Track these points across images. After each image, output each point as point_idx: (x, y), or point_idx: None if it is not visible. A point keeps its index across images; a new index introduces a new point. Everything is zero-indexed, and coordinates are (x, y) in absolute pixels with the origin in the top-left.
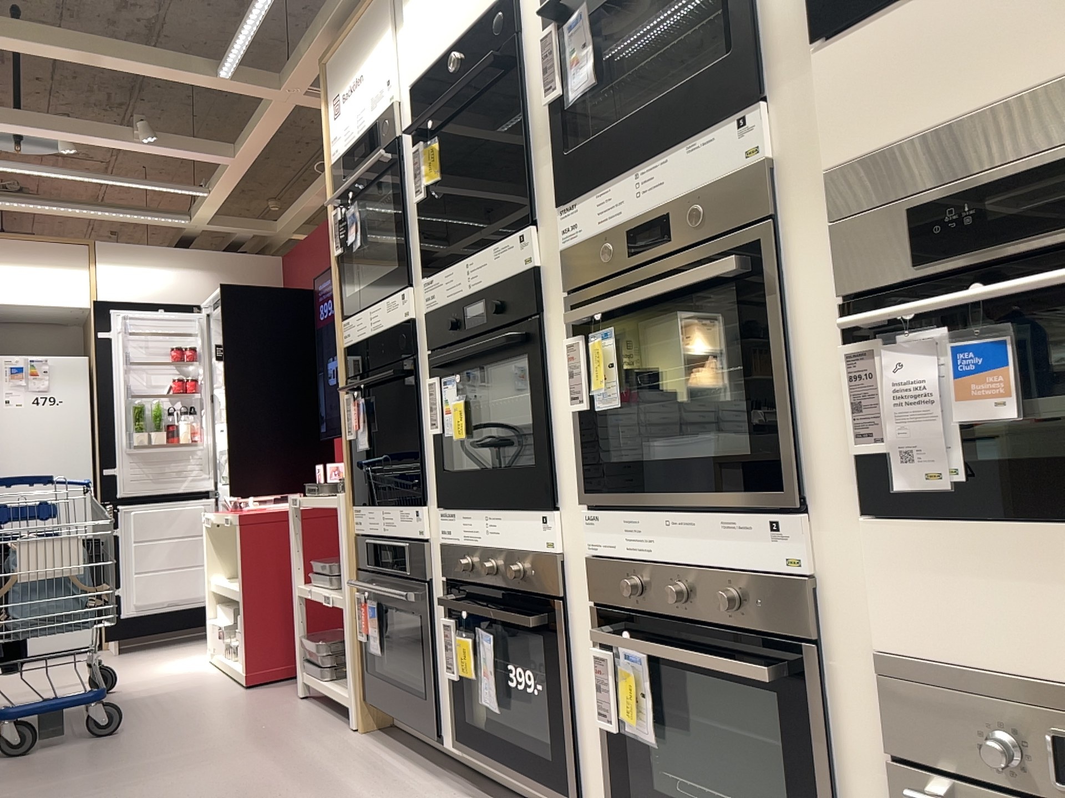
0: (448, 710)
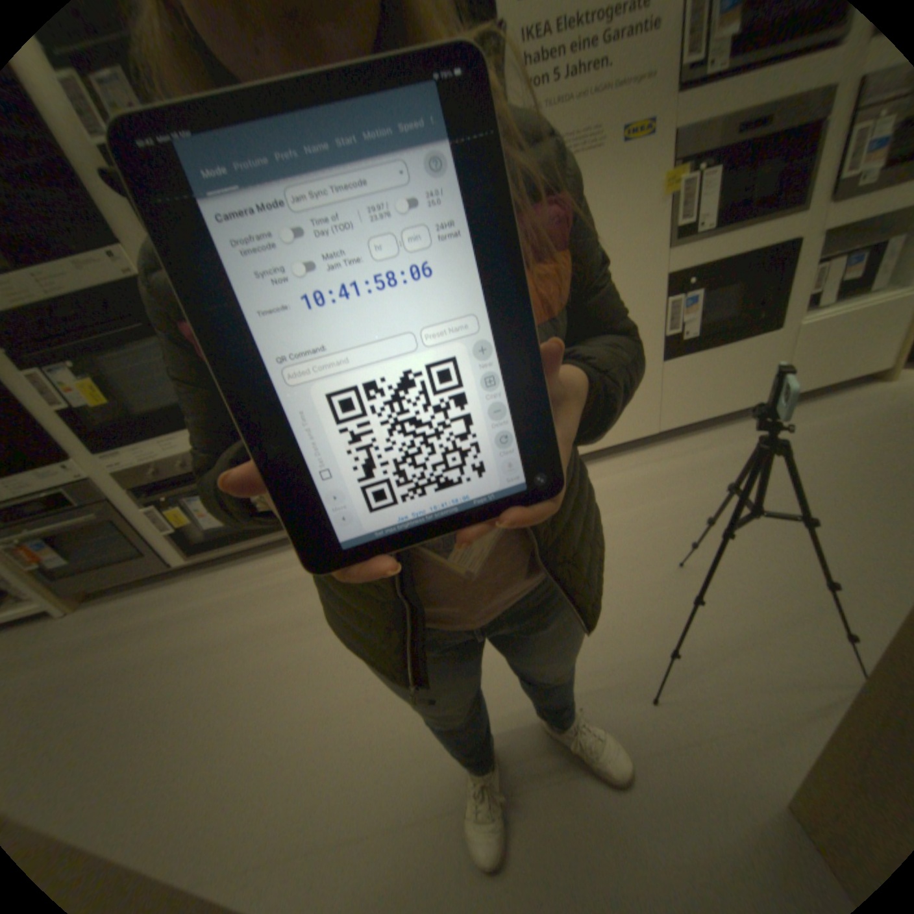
0: (166, 552)
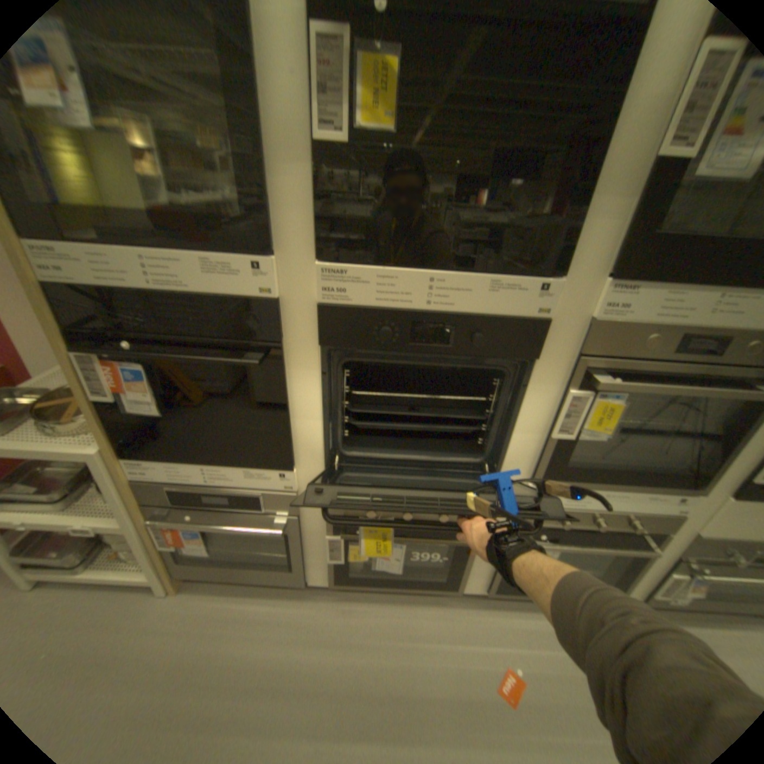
0: (316, 572)
